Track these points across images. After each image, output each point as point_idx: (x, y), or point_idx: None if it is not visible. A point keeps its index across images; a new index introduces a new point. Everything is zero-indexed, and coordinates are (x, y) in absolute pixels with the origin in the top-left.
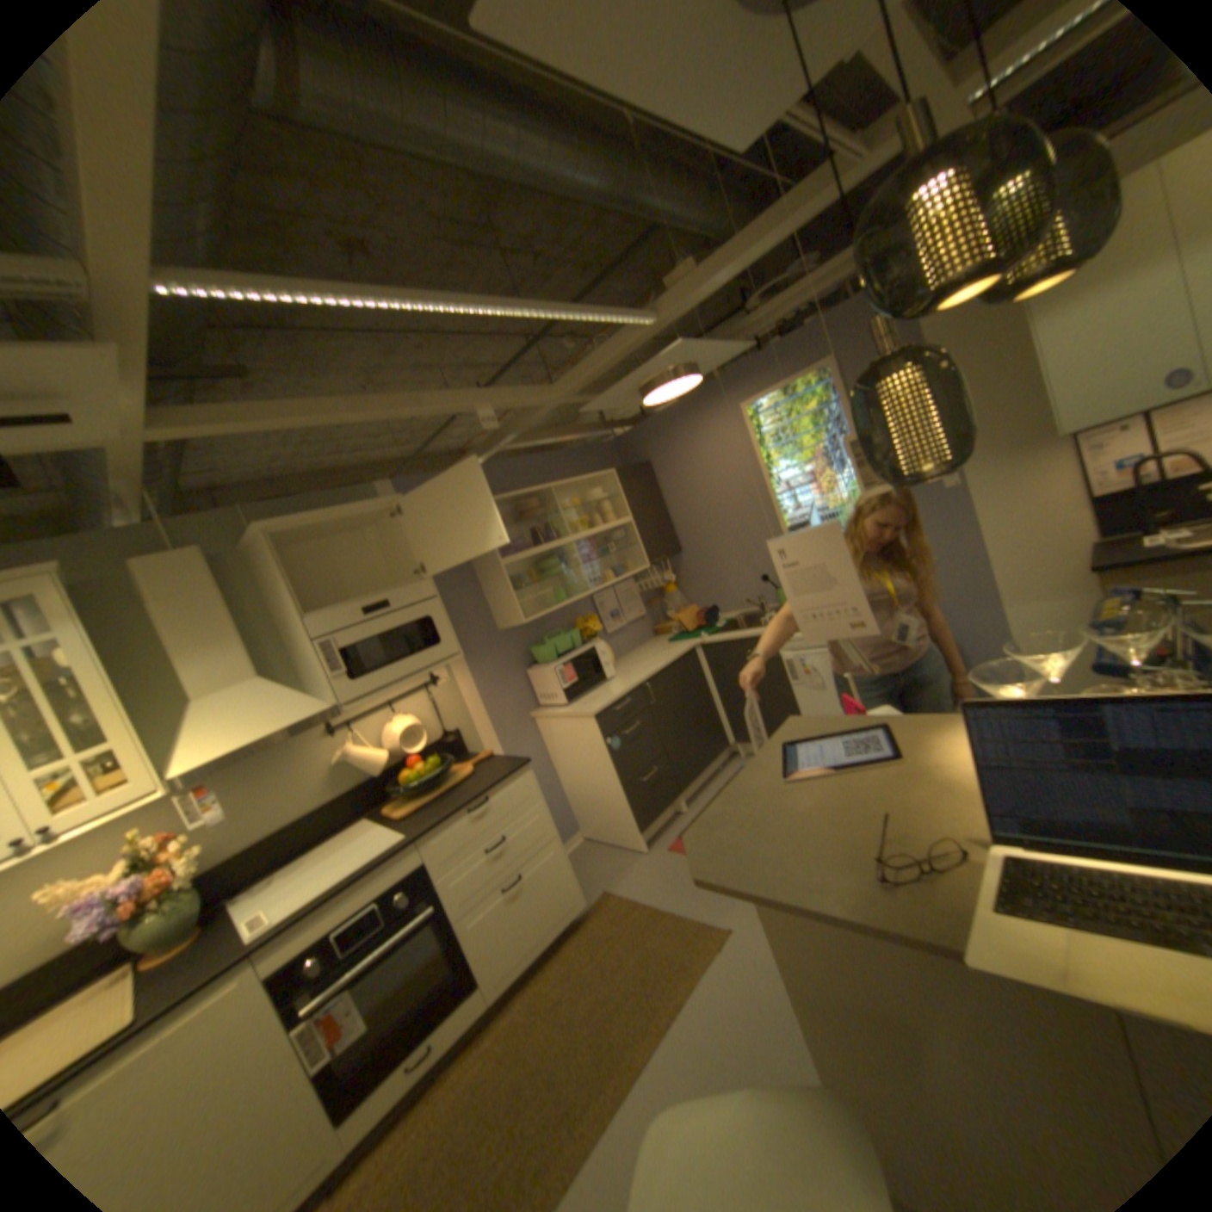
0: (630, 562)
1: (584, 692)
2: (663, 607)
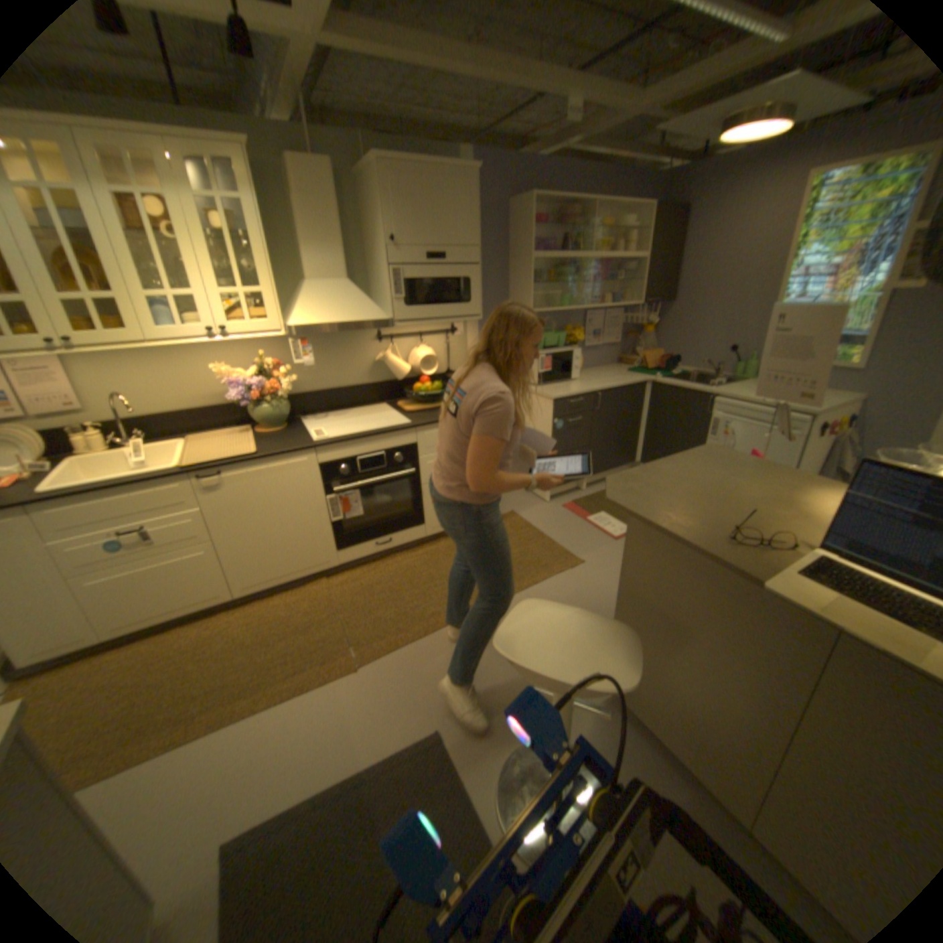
0: (629, 293)
1: (552, 381)
2: (636, 342)
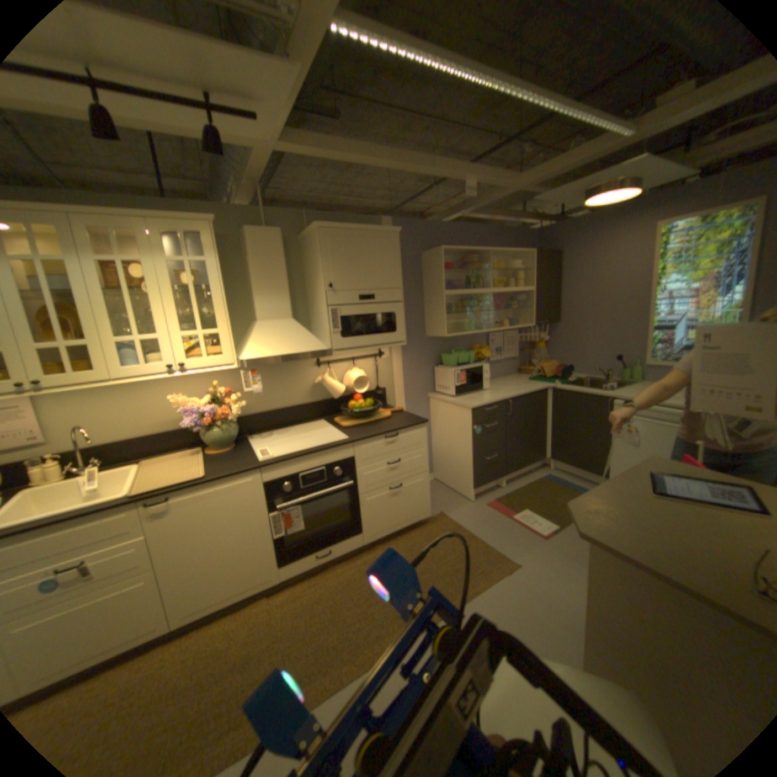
0: (522, 317)
1: (467, 391)
2: (531, 355)
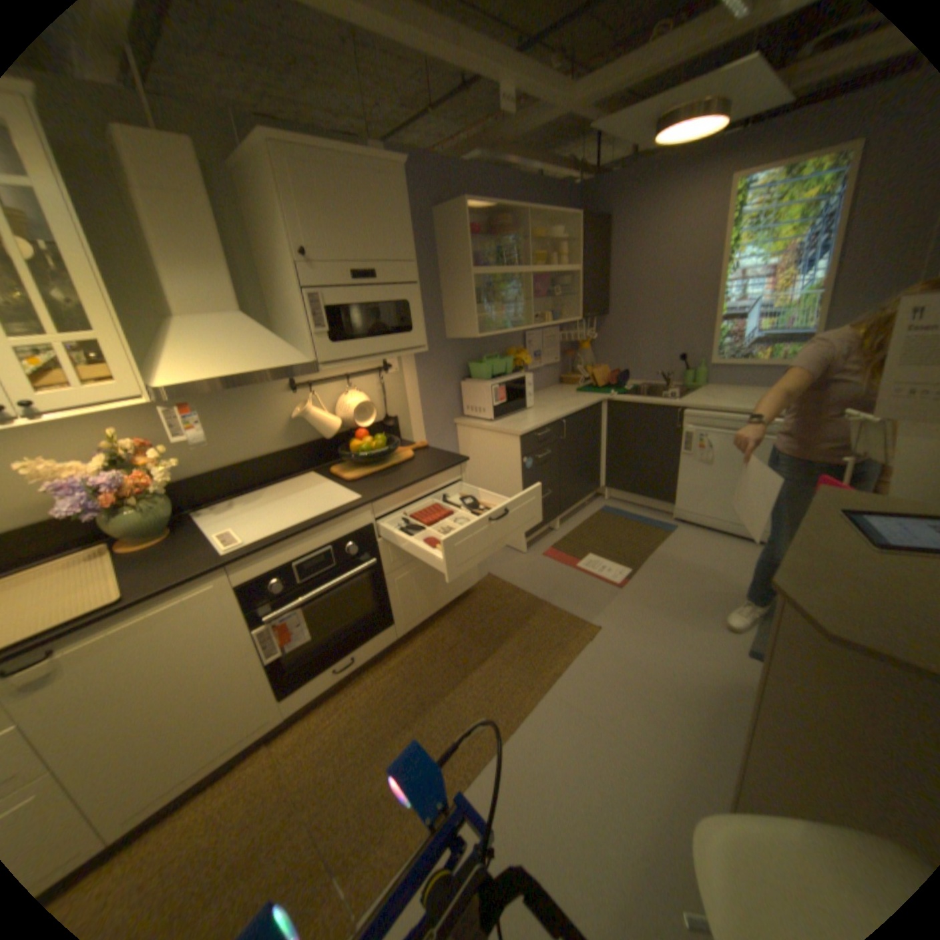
0: (565, 309)
1: (508, 412)
2: (572, 359)
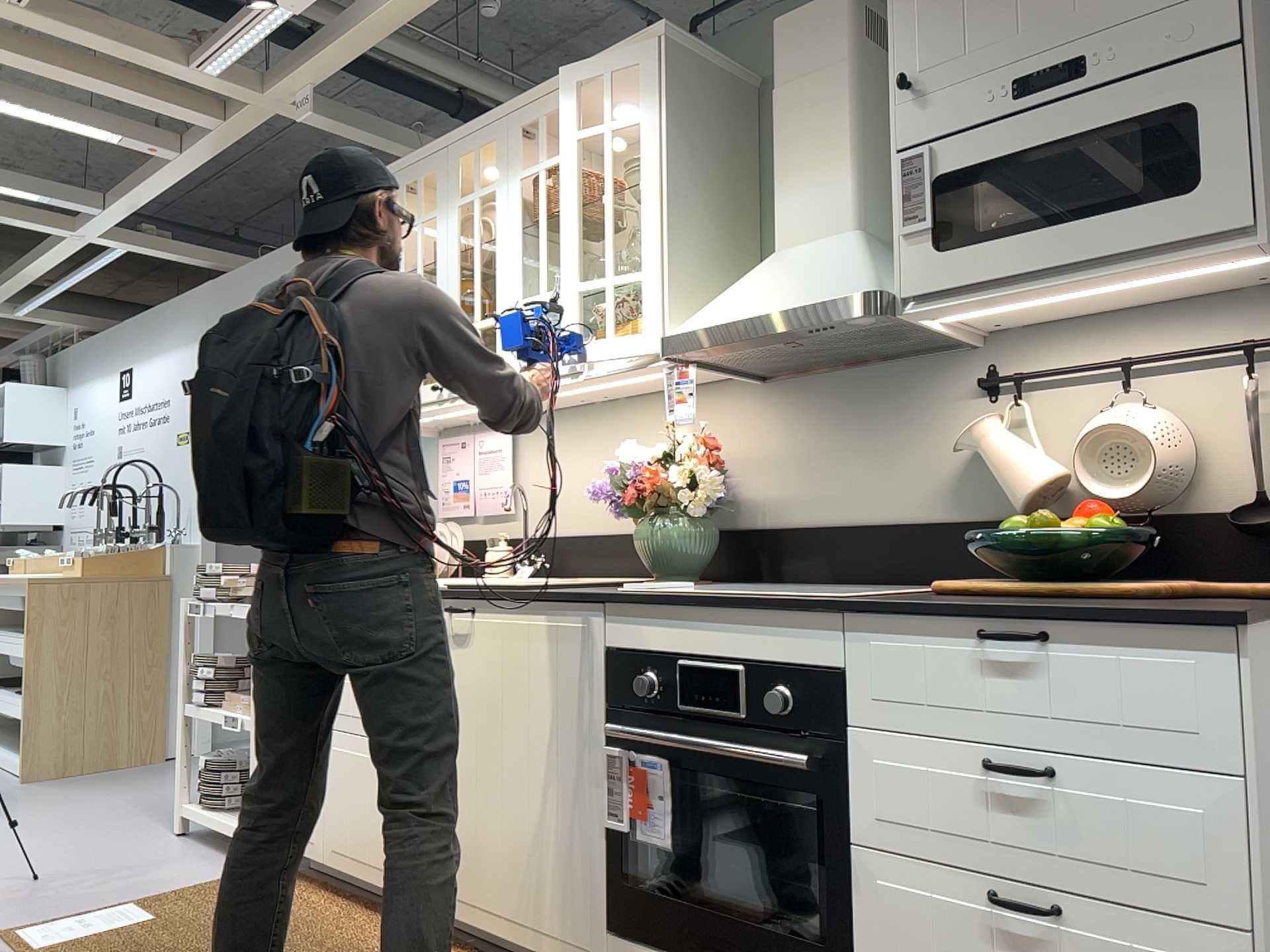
0: None
1: None
2: None
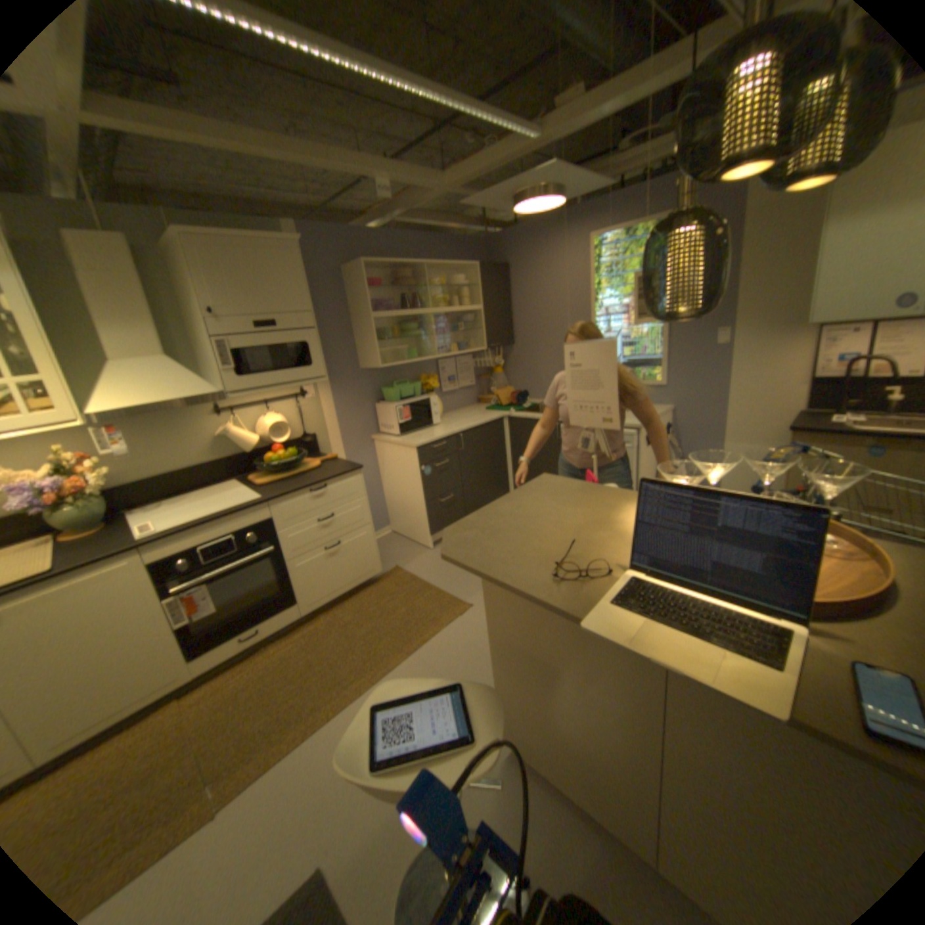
0: (472, 341)
1: (414, 429)
2: (489, 383)
